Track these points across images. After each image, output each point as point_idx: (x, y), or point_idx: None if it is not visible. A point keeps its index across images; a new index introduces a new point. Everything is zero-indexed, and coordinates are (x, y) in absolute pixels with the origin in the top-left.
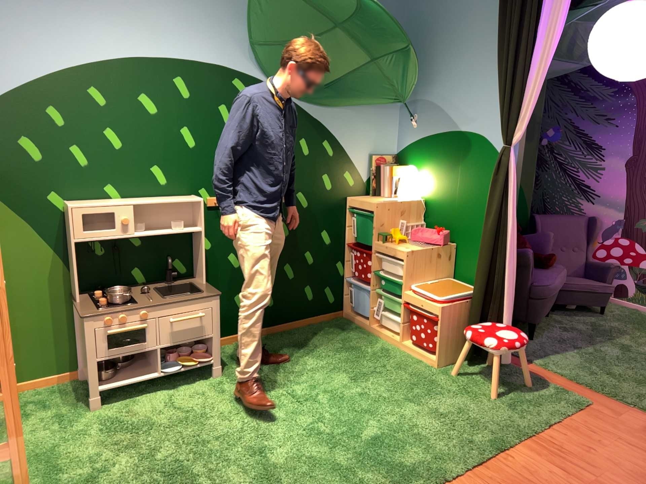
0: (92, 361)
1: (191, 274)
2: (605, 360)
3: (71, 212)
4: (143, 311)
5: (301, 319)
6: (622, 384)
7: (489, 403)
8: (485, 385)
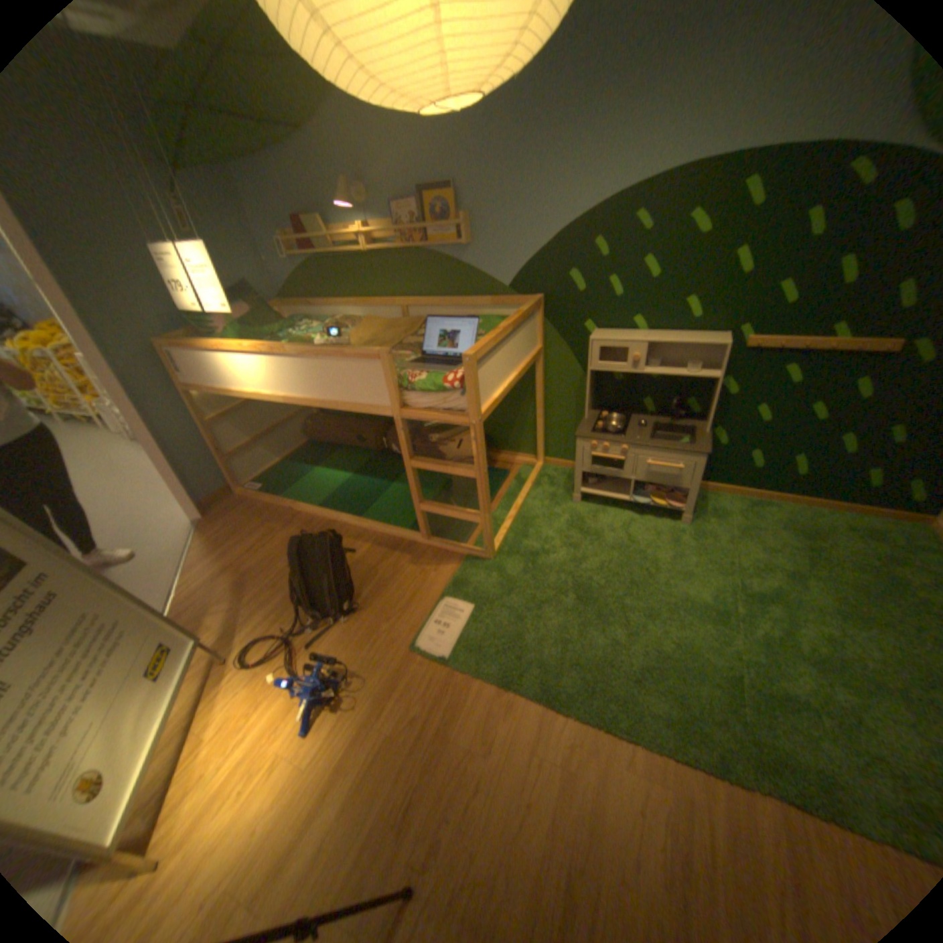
0: (577, 470)
1: (703, 417)
2: None
3: (591, 345)
4: (624, 447)
5: (847, 504)
6: None
7: None
8: None
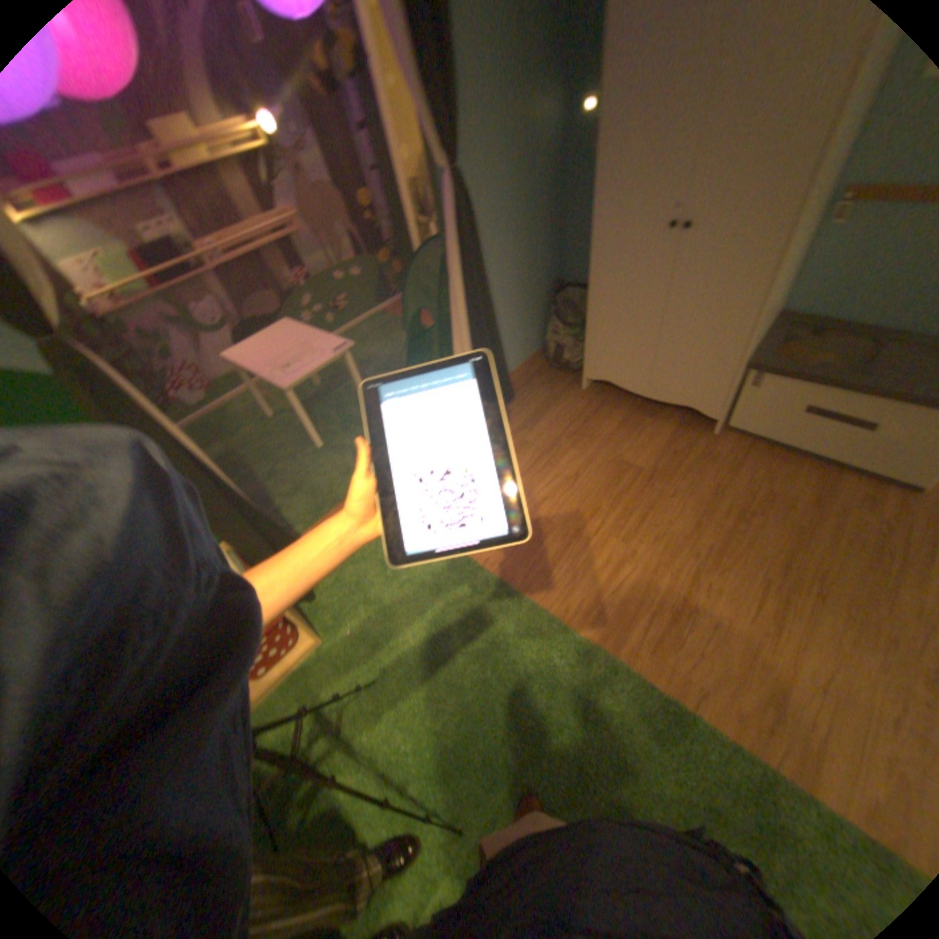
0: None
1: None
2: (295, 475)
3: None
4: None
5: None
6: (343, 468)
7: (398, 578)
8: (375, 578)
